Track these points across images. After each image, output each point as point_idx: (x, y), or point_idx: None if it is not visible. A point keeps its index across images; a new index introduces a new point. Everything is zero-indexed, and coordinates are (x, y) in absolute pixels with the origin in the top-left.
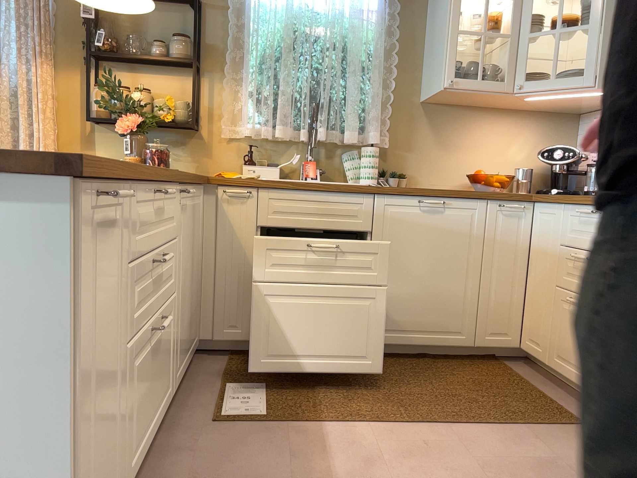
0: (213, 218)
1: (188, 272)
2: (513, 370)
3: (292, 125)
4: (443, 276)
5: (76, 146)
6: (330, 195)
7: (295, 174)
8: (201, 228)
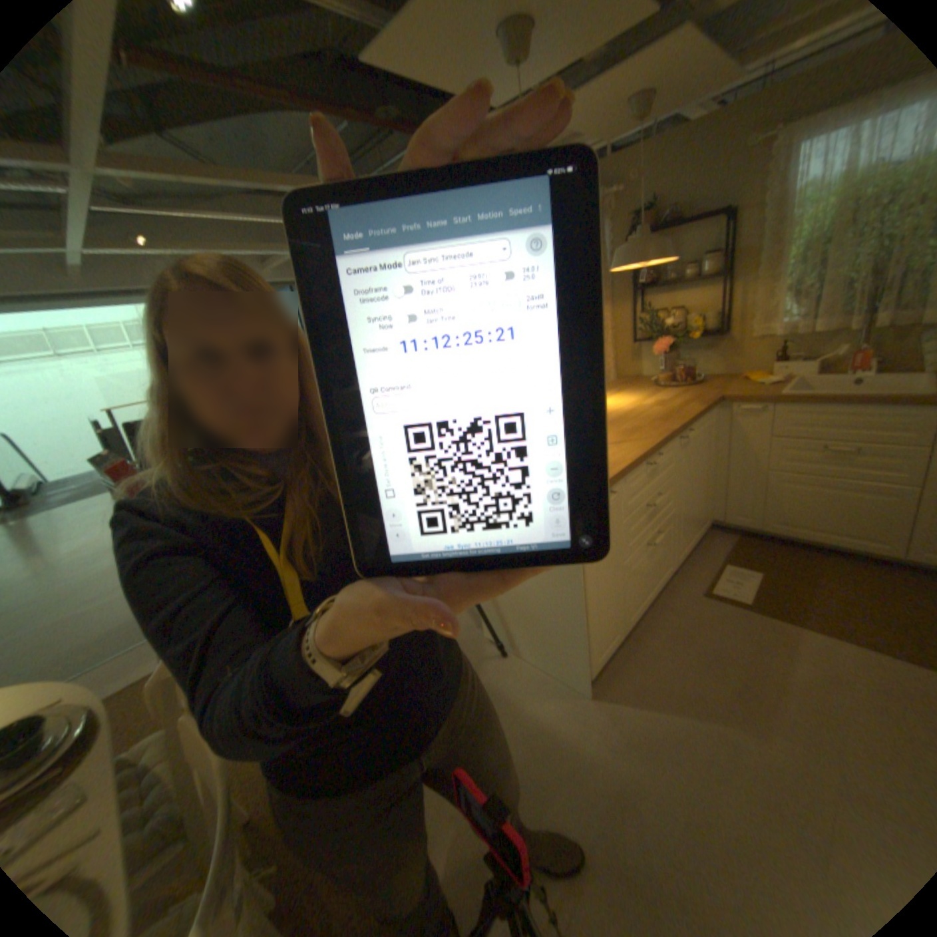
0: (728, 428)
1: (695, 482)
2: None
3: (841, 313)
4: None
5: (626, 359)
6: (869, 408)
7: (843, 364)
8: (716, 437)
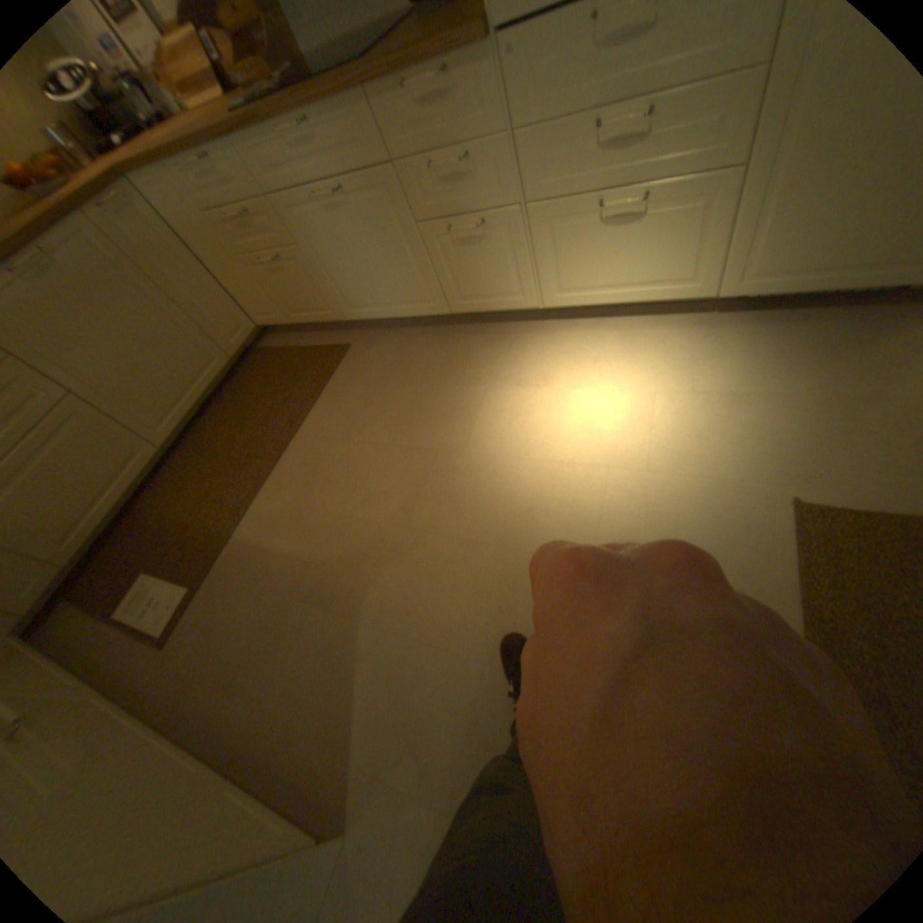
0: None
1: None
2: (270, 349)
3: None
4: (139, 330)
5: None
6: None
7: None
8: None
